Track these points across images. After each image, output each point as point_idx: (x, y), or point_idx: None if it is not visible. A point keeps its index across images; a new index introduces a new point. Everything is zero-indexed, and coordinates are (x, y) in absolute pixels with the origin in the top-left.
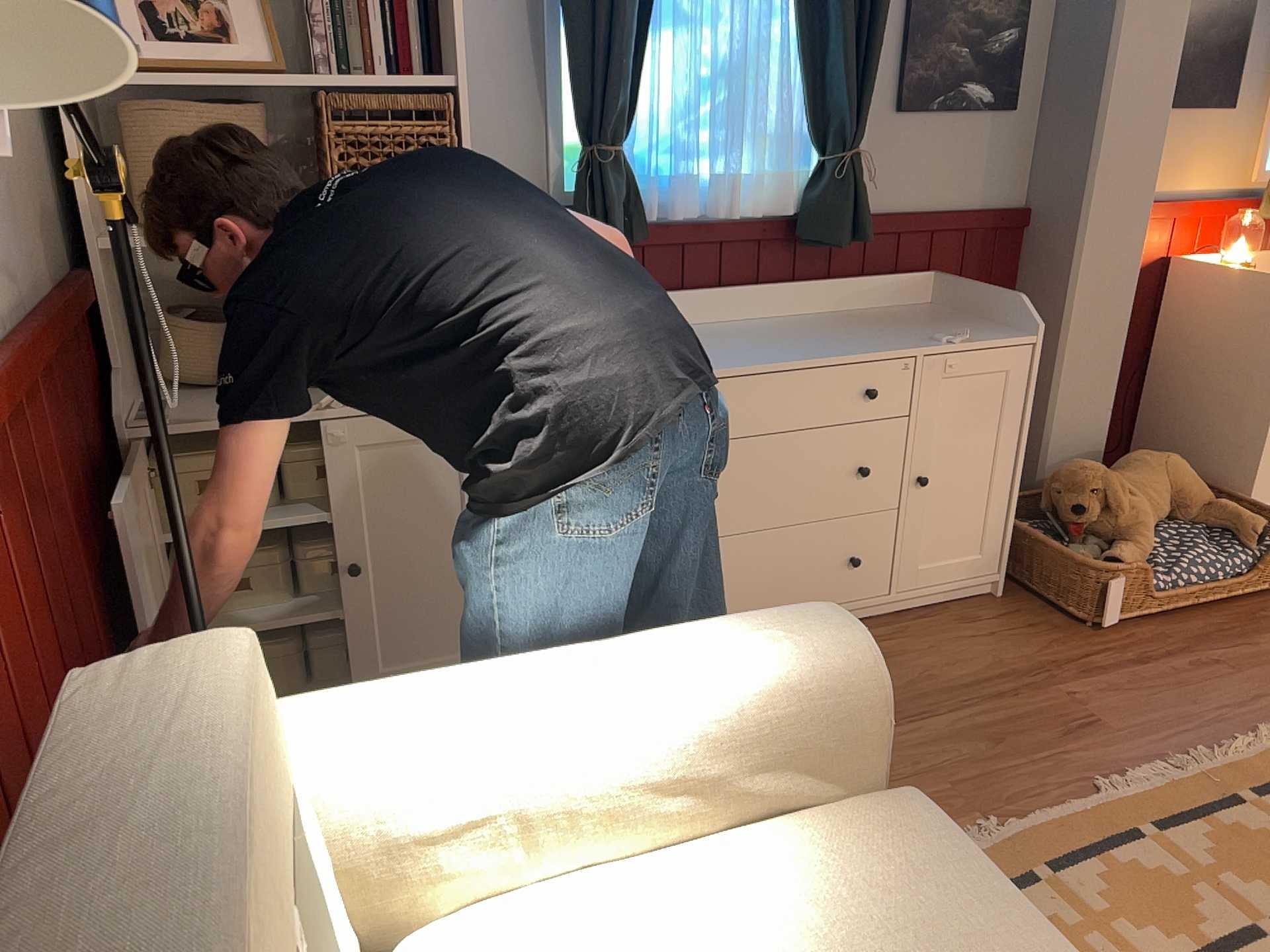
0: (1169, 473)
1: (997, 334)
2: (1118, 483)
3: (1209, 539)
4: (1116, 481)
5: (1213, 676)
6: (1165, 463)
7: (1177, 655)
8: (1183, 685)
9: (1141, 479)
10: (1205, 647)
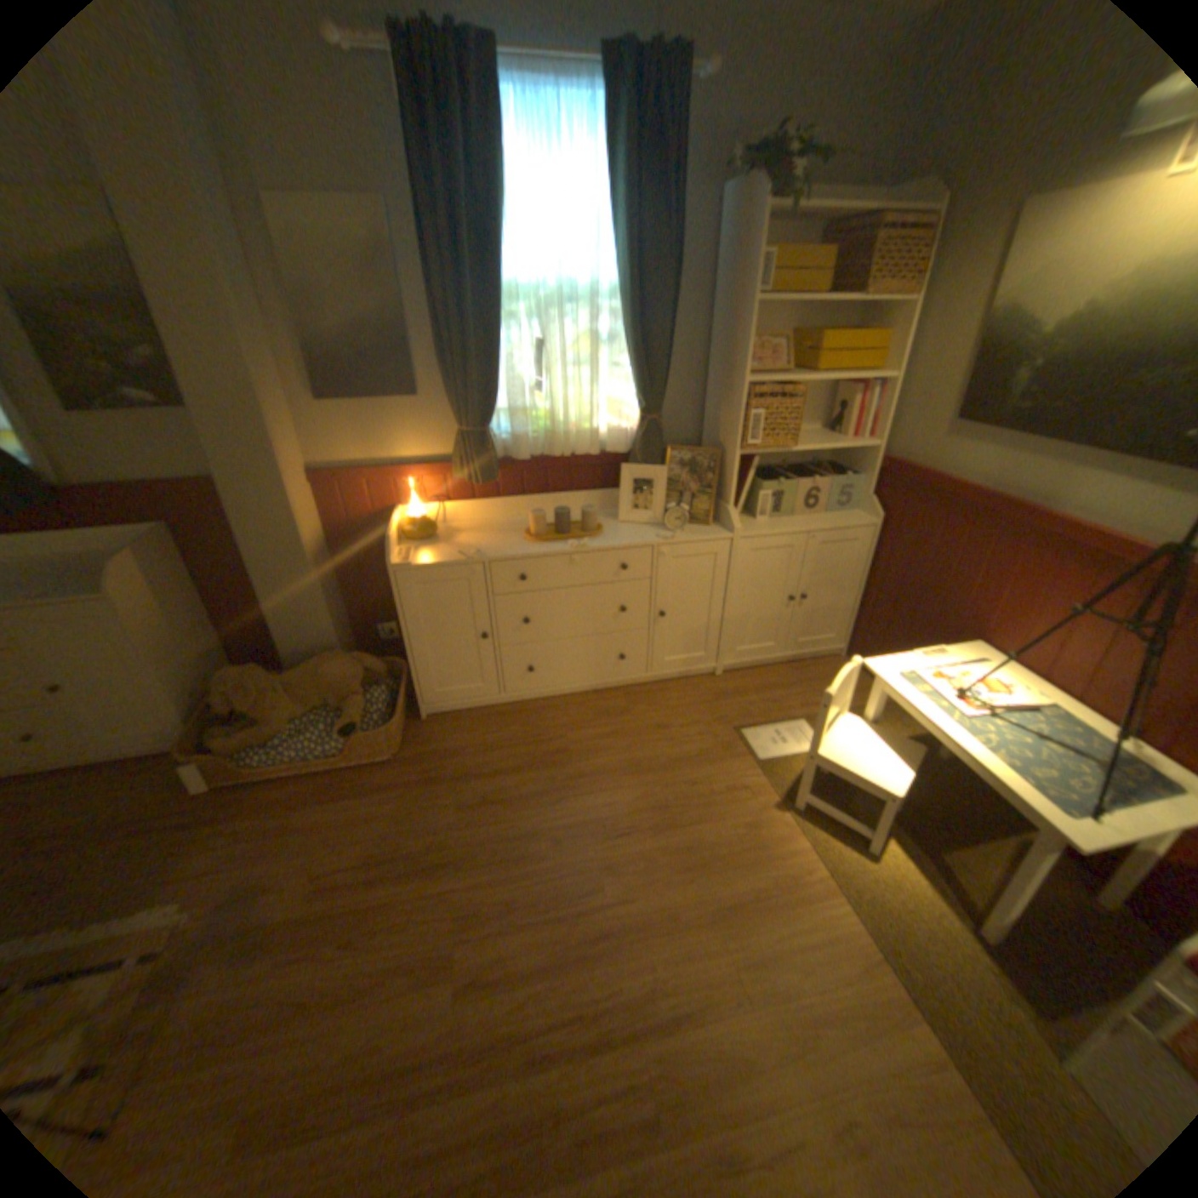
0: (320, 677)
1: (86, 592)
2: (269, 684)
3: (329, 728)
4: (247, 687)
5: (206, 850)
6: (322, 669)
7: (217, 825)
8: (172, 857)
9: (295, 681)
10: (248, 819)
